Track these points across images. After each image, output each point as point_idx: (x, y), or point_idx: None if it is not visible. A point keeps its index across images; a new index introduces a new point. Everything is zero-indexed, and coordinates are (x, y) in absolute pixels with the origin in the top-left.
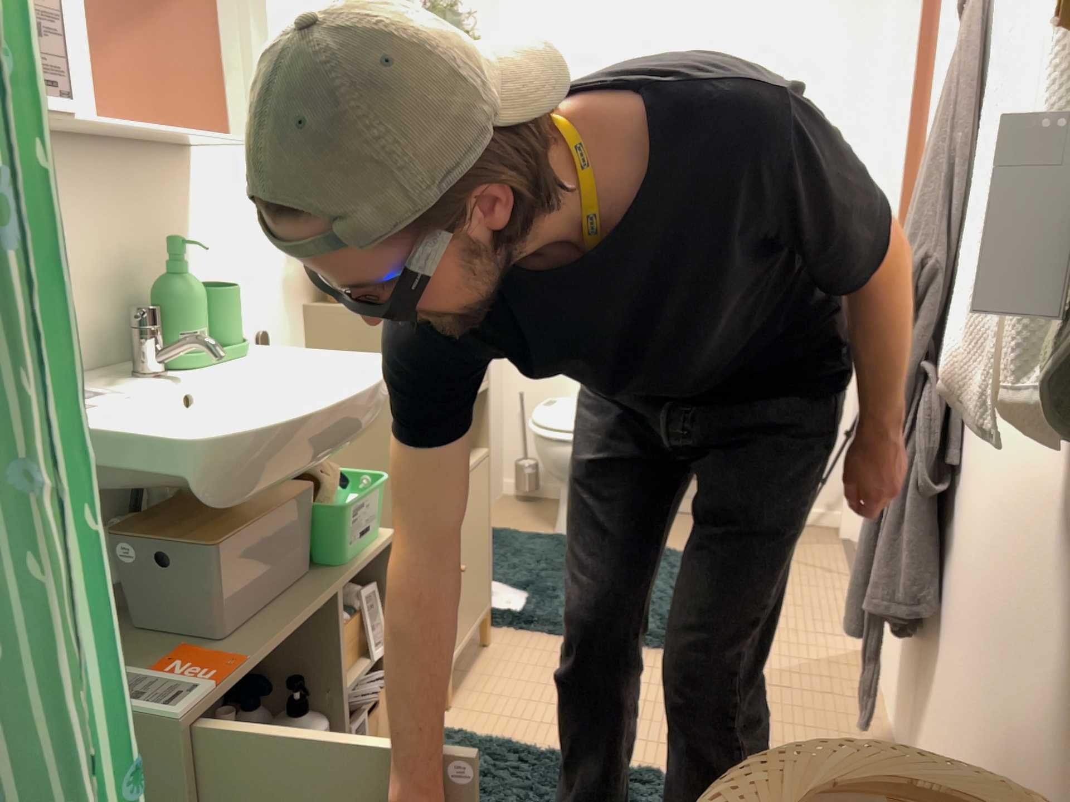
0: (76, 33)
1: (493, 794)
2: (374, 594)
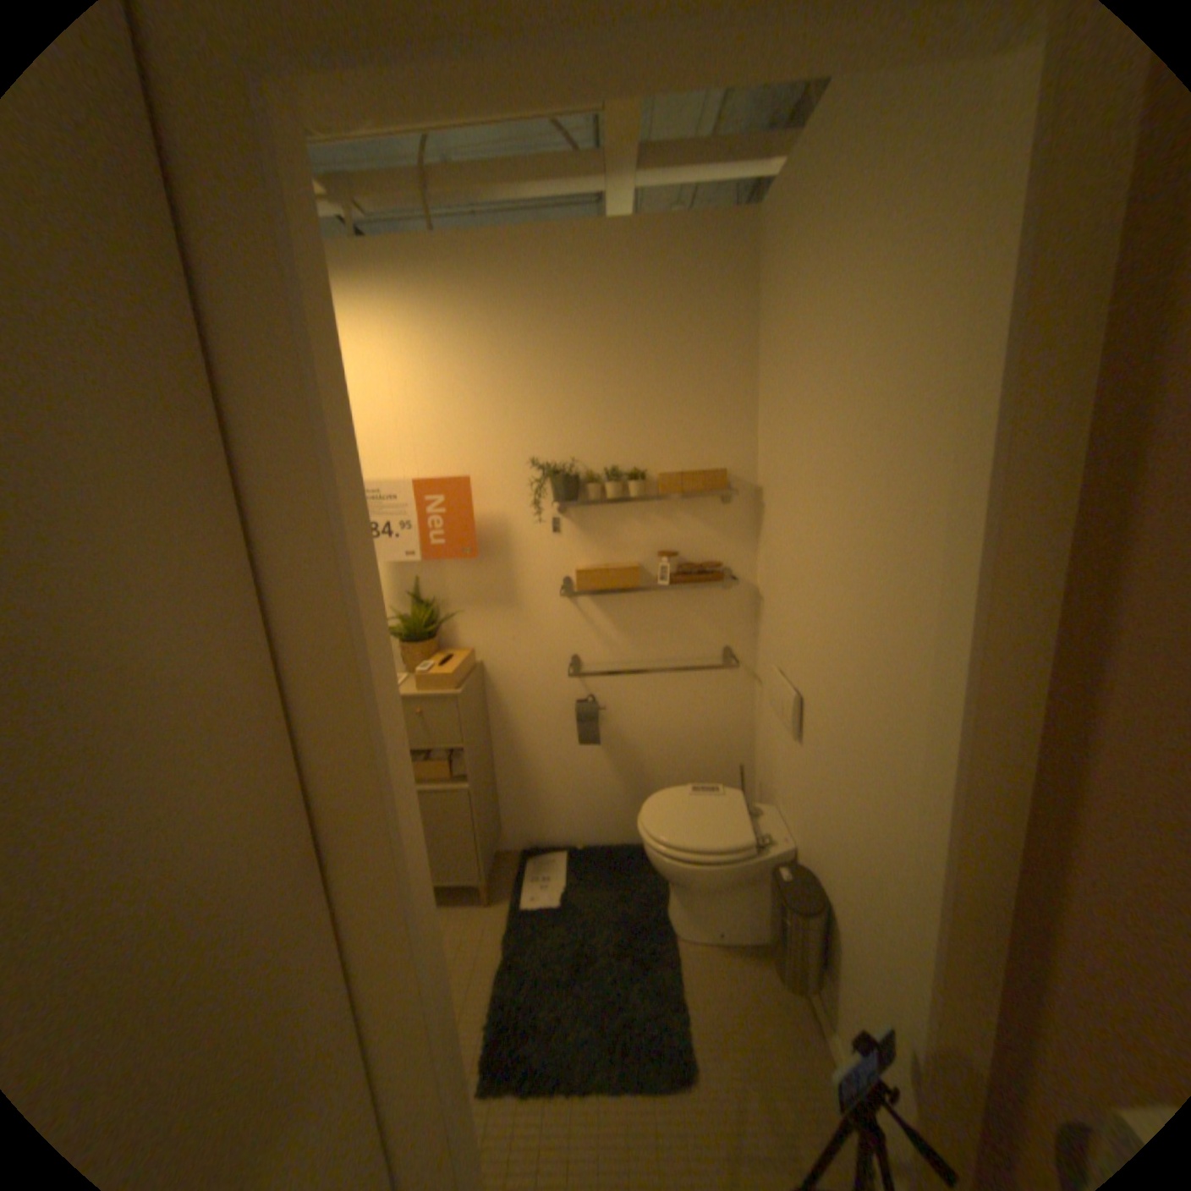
0: None
1: None
2: None
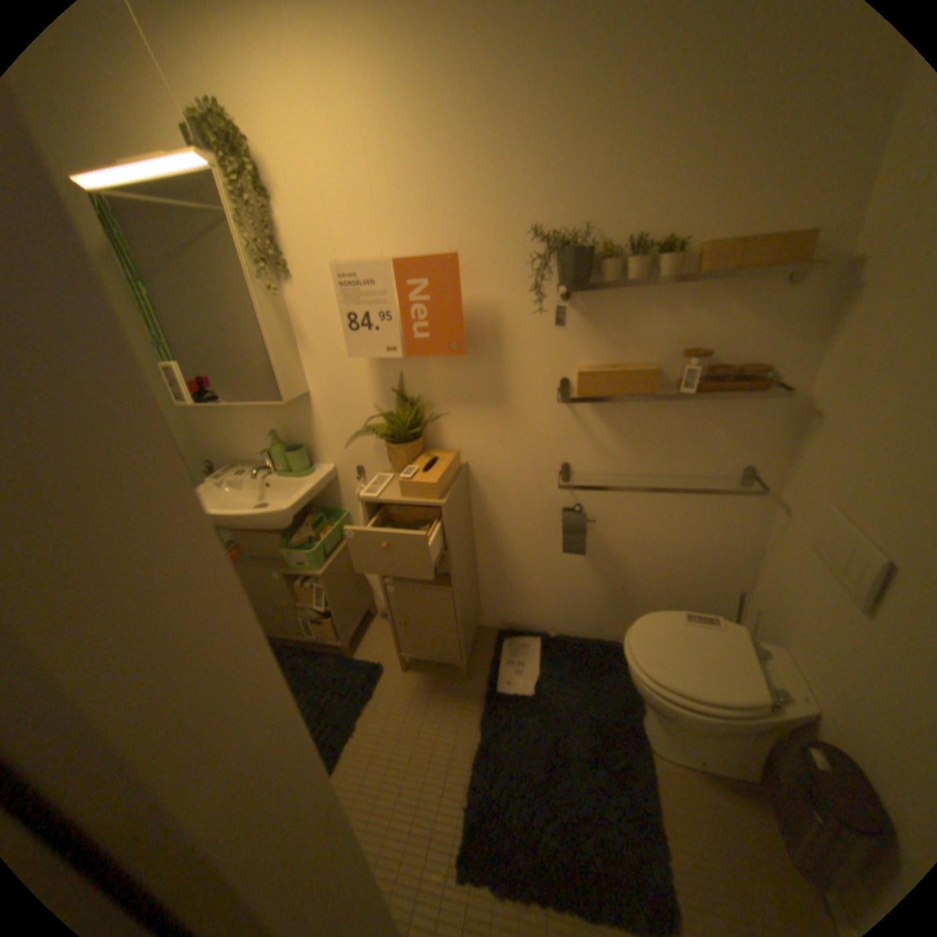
0: (173, 382)
1: (316, 698)
2: (316, 590)
